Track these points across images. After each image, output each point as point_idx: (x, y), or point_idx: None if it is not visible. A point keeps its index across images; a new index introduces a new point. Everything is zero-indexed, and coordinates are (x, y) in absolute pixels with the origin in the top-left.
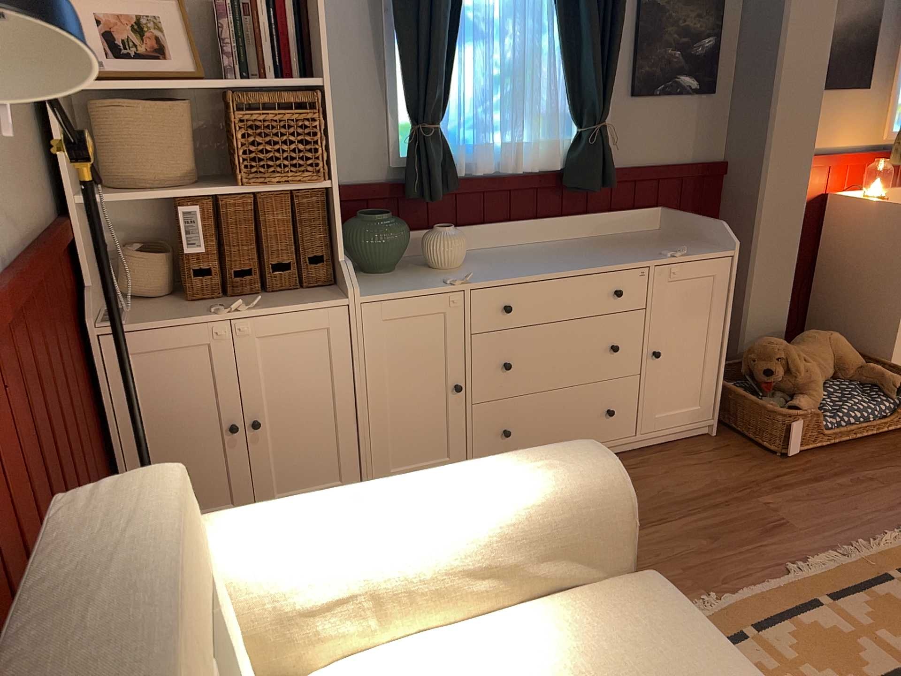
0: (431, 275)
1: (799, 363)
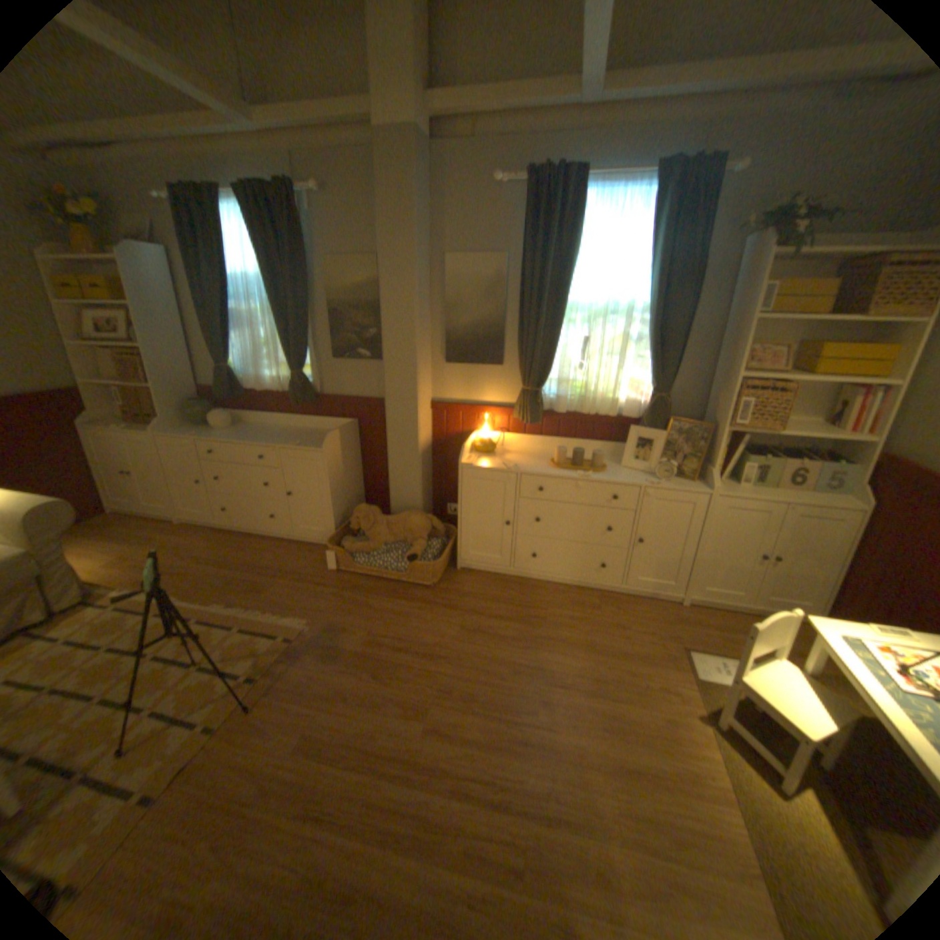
0: (202, 432)
1: (377, 525)
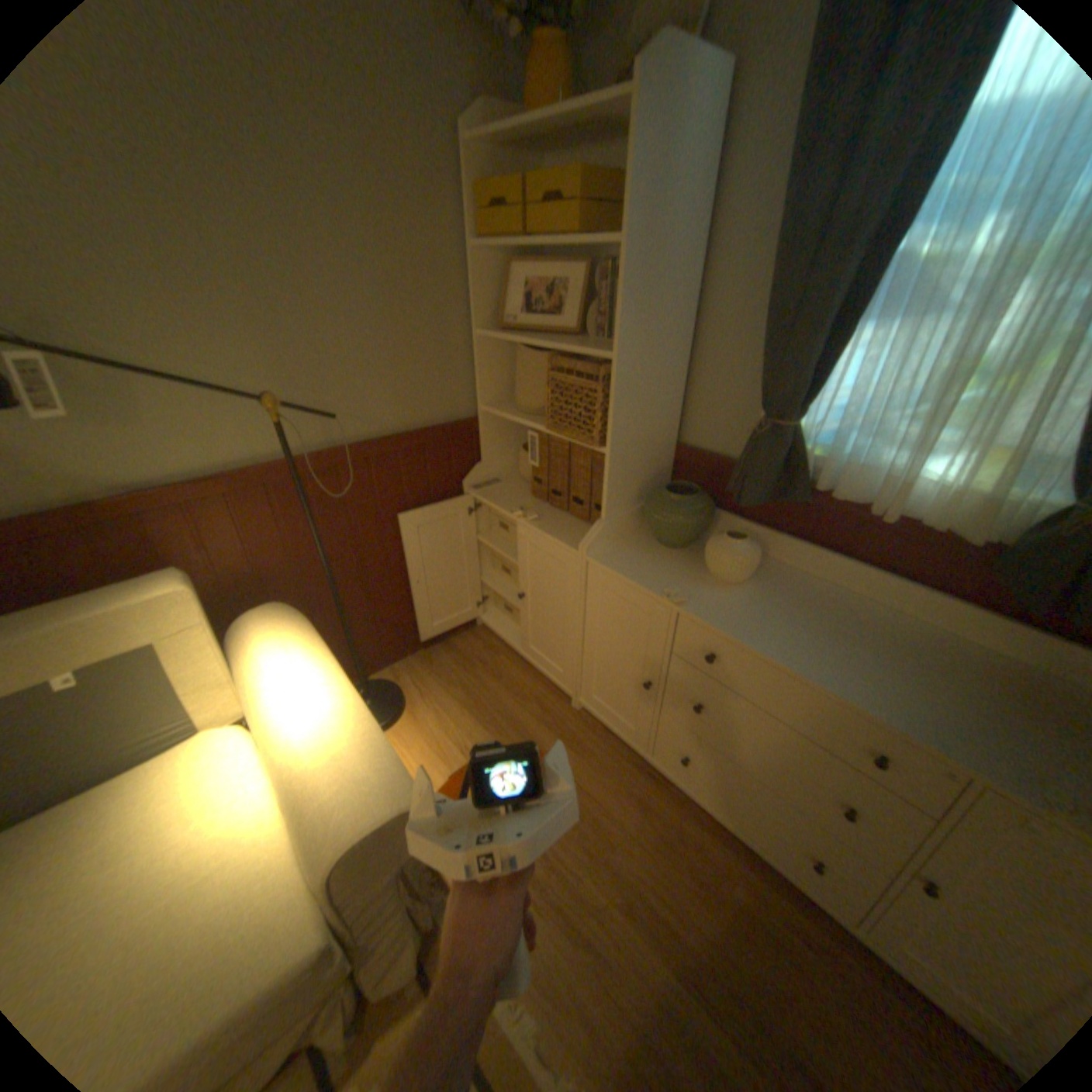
0: (689, 573)
1: None
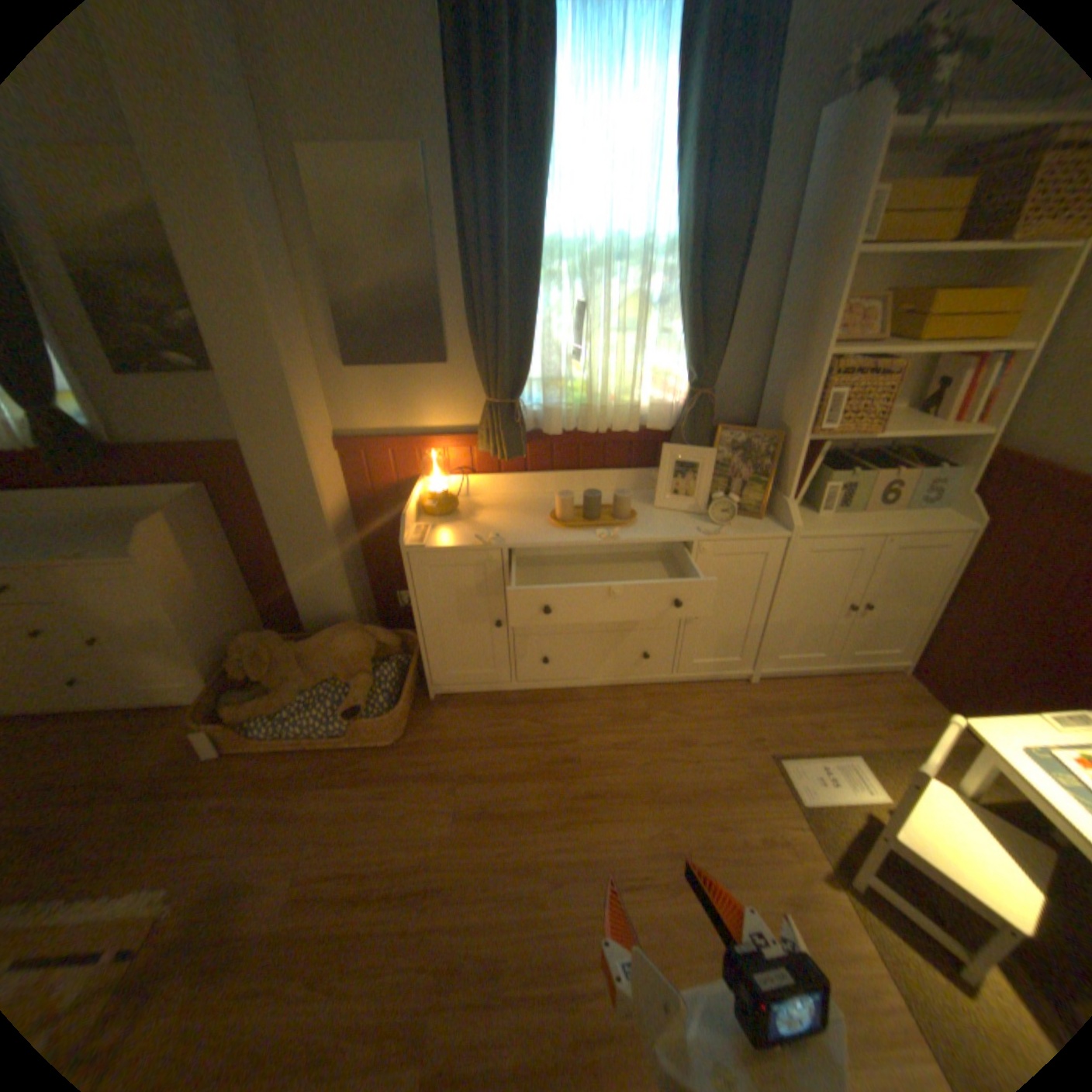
0: None
1: (280, 663)
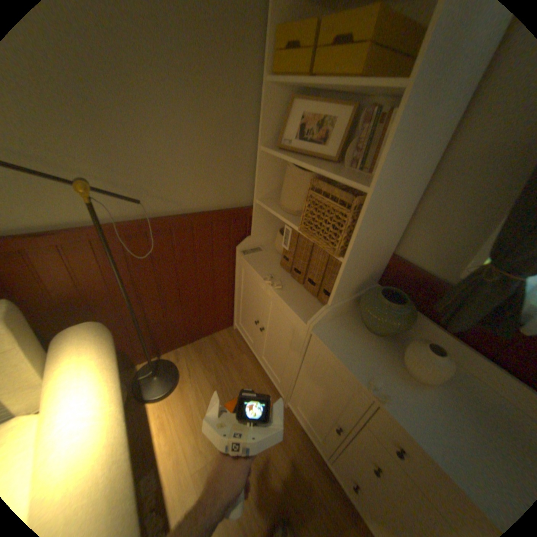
0: (391, 366)
1: None
